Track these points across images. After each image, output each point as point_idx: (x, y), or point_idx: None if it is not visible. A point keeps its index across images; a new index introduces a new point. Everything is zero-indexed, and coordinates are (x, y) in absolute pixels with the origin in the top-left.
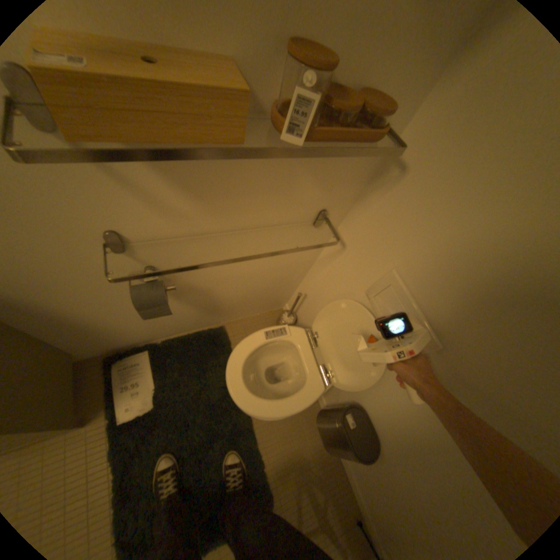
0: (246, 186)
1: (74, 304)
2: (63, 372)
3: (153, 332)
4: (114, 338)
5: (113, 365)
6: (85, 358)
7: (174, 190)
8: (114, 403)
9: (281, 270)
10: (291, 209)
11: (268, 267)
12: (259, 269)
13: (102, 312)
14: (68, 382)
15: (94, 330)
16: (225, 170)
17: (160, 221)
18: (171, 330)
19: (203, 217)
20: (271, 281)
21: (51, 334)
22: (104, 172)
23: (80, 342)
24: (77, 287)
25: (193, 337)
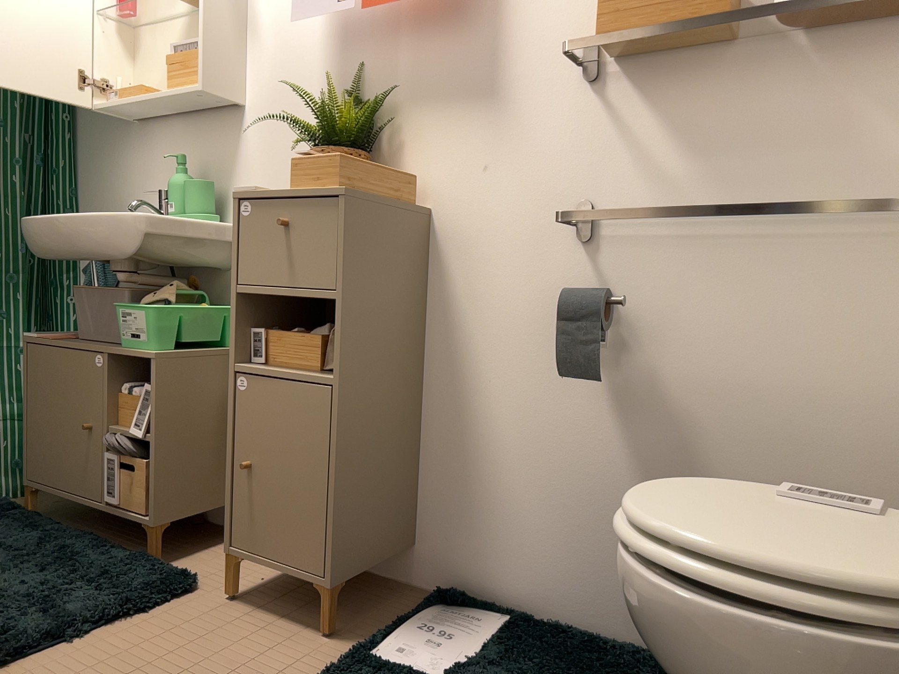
0: (764, 136)
1: (494, 355)
2: (393, 521)
3: (548, 564)
4: (485, 527)
5: (444, 606)
6: (418, 585)
7: (668, 143)
8: (398, 632)
9: (898, 422)
10: (862, 187)
11: (847, 388)
12: (820, 386)
13: (510, 401)
14: (384, 546)
15: (478, 461)
16: (733, 112)
17: (642, 195)
18: (582, 595)
19: (698, 193)
20: (874, 477)
21: (435, 433)
22: (609, 123)
23: (445, 496)
24: (514, 313)
25: (619, 646)
